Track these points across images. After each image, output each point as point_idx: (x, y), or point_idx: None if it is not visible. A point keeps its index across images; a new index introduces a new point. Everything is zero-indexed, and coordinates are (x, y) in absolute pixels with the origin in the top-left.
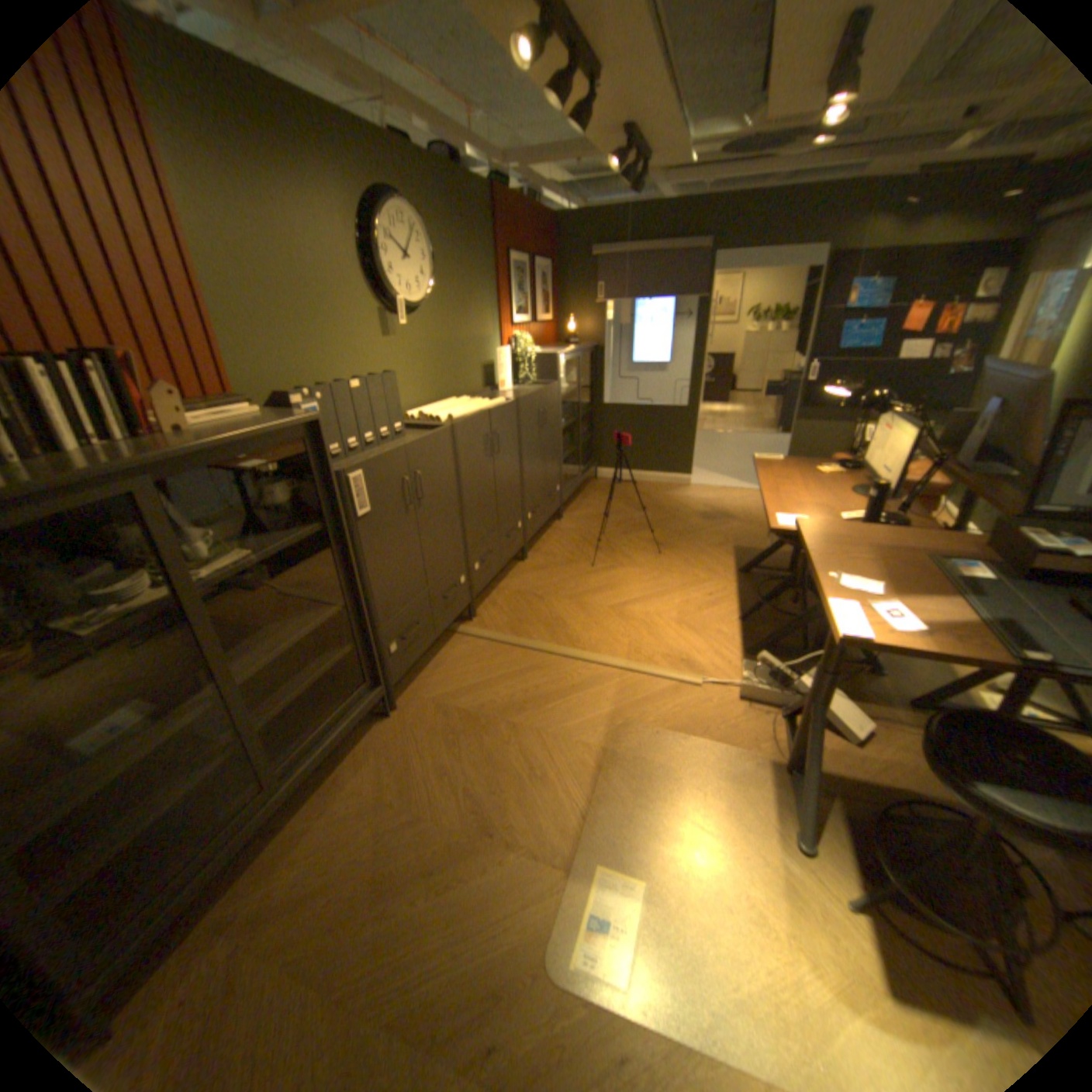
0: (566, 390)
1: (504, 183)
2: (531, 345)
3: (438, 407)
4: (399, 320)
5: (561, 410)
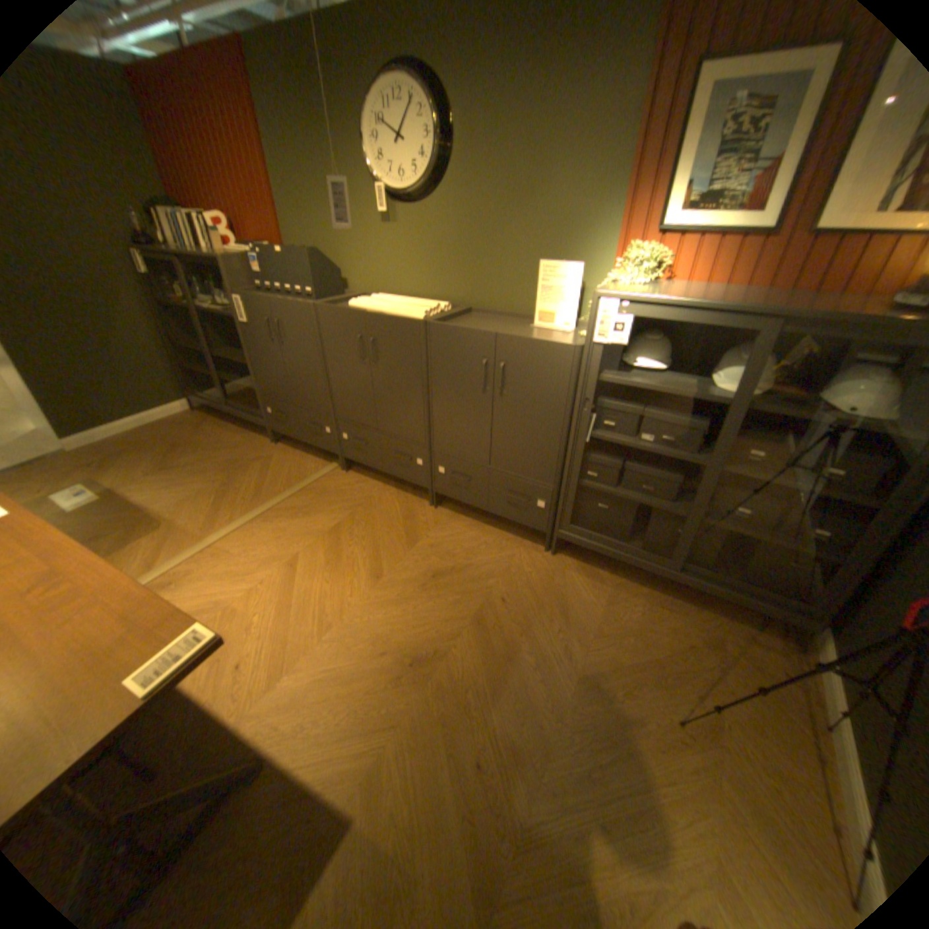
0: (720, 395)
1: None
2: (637, 271)
3: (391, 298)
4: (400, 207)
5: (586, 398)
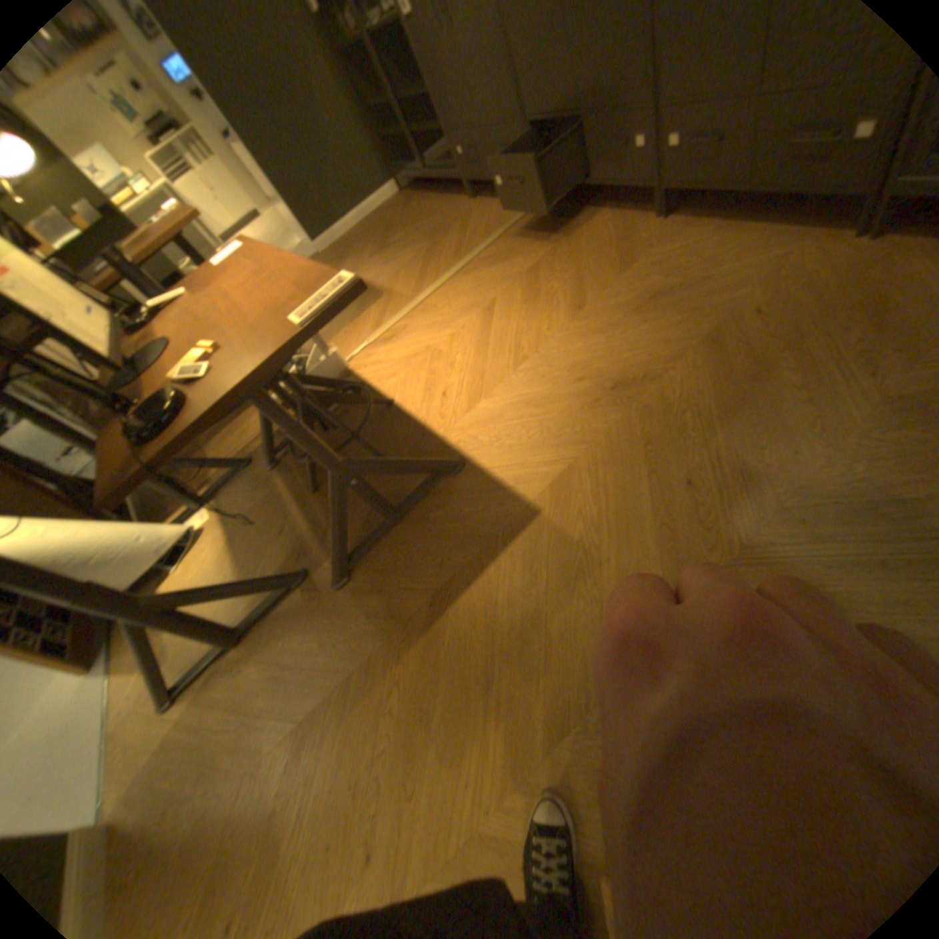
0: None
1: None
2: None
3: None
4: None
5: None
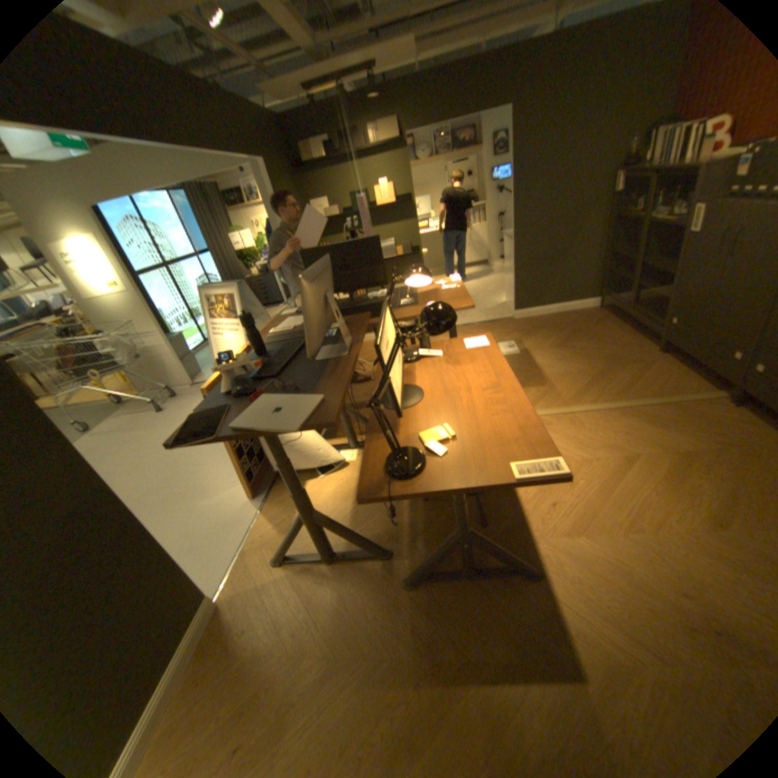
0: None
1: None
2: None
3: None
4: None
5: None
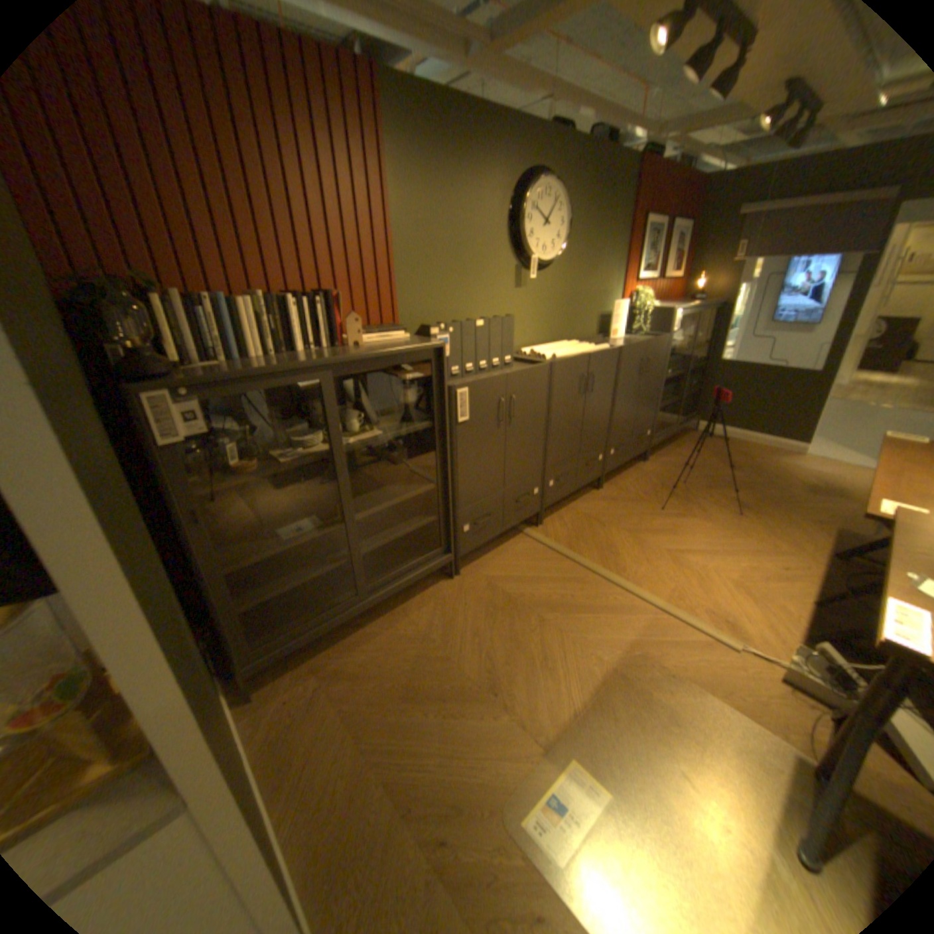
0: (680, 343)
1: (659, 152)
2: (651, 300)
3: (548, 347)
4: (531, 275)
5: (668, 361)
